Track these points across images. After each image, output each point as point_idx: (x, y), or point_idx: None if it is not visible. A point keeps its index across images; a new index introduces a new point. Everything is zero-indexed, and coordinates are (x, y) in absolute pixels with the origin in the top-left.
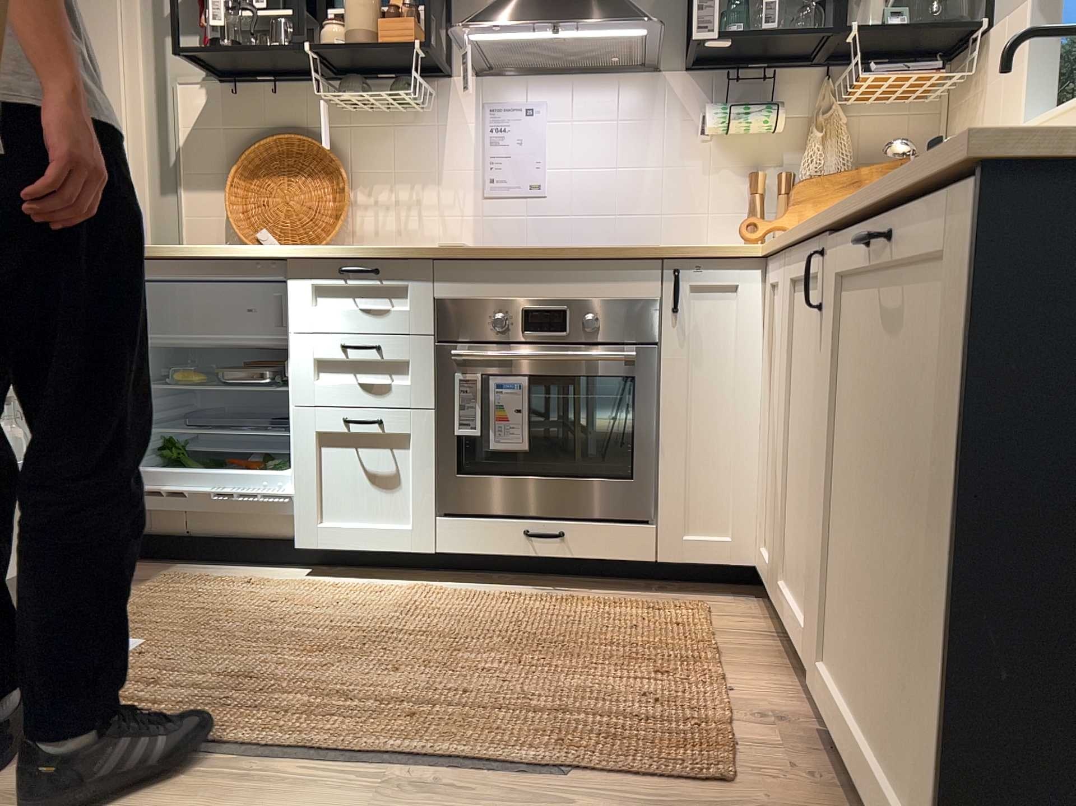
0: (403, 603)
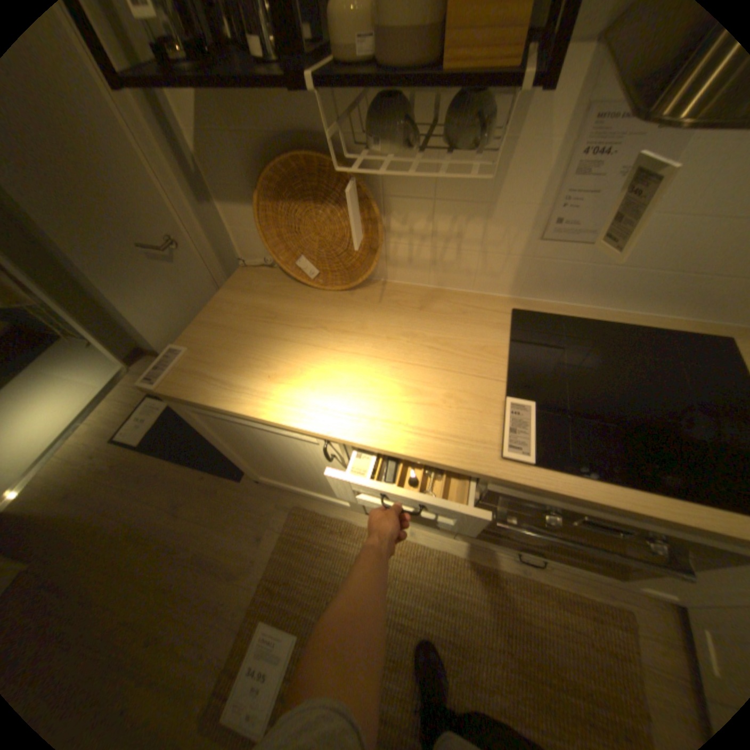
0: (435, 580)
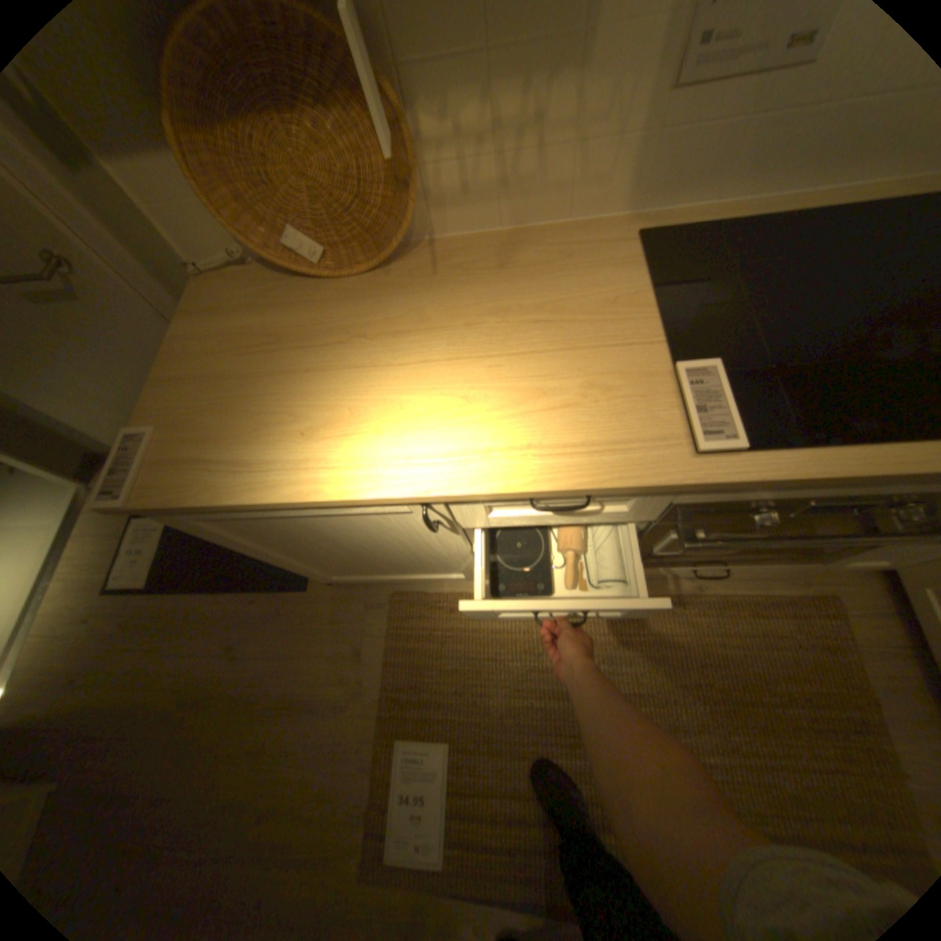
0: (594, 630)
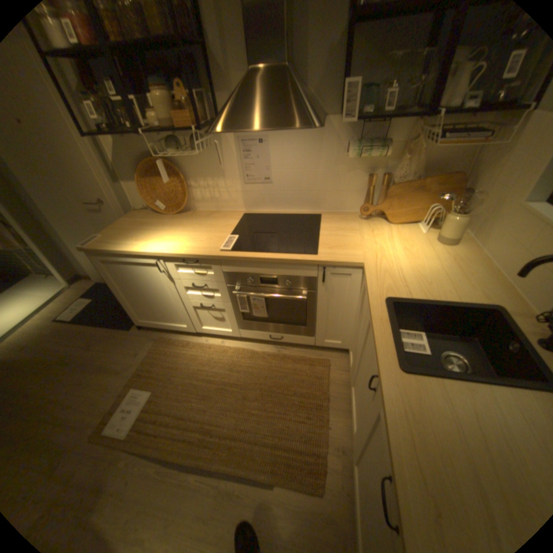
0: (230, 359)
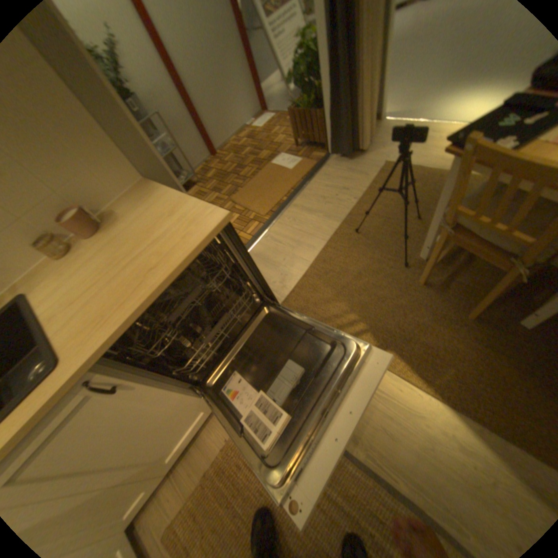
0: None
